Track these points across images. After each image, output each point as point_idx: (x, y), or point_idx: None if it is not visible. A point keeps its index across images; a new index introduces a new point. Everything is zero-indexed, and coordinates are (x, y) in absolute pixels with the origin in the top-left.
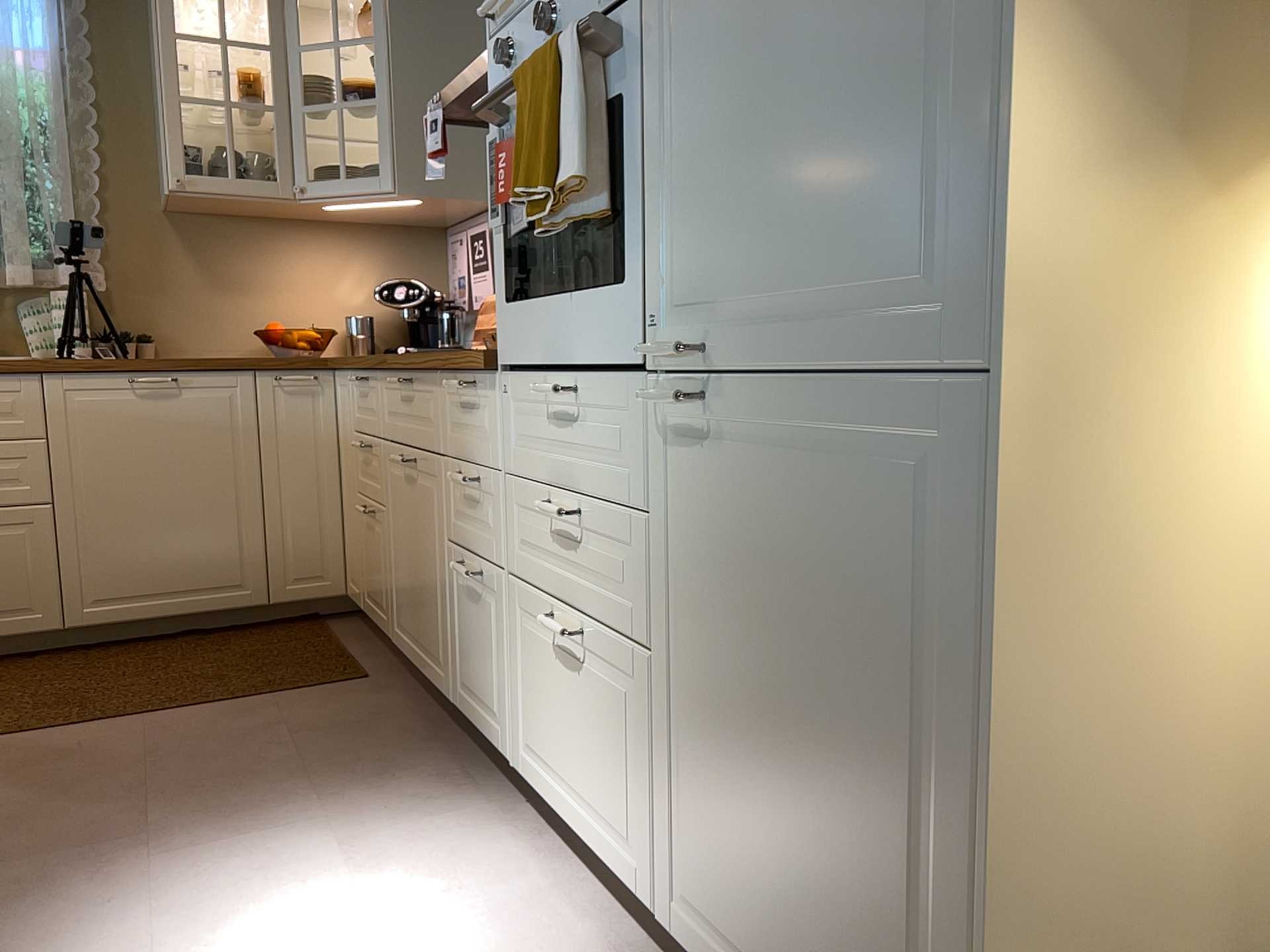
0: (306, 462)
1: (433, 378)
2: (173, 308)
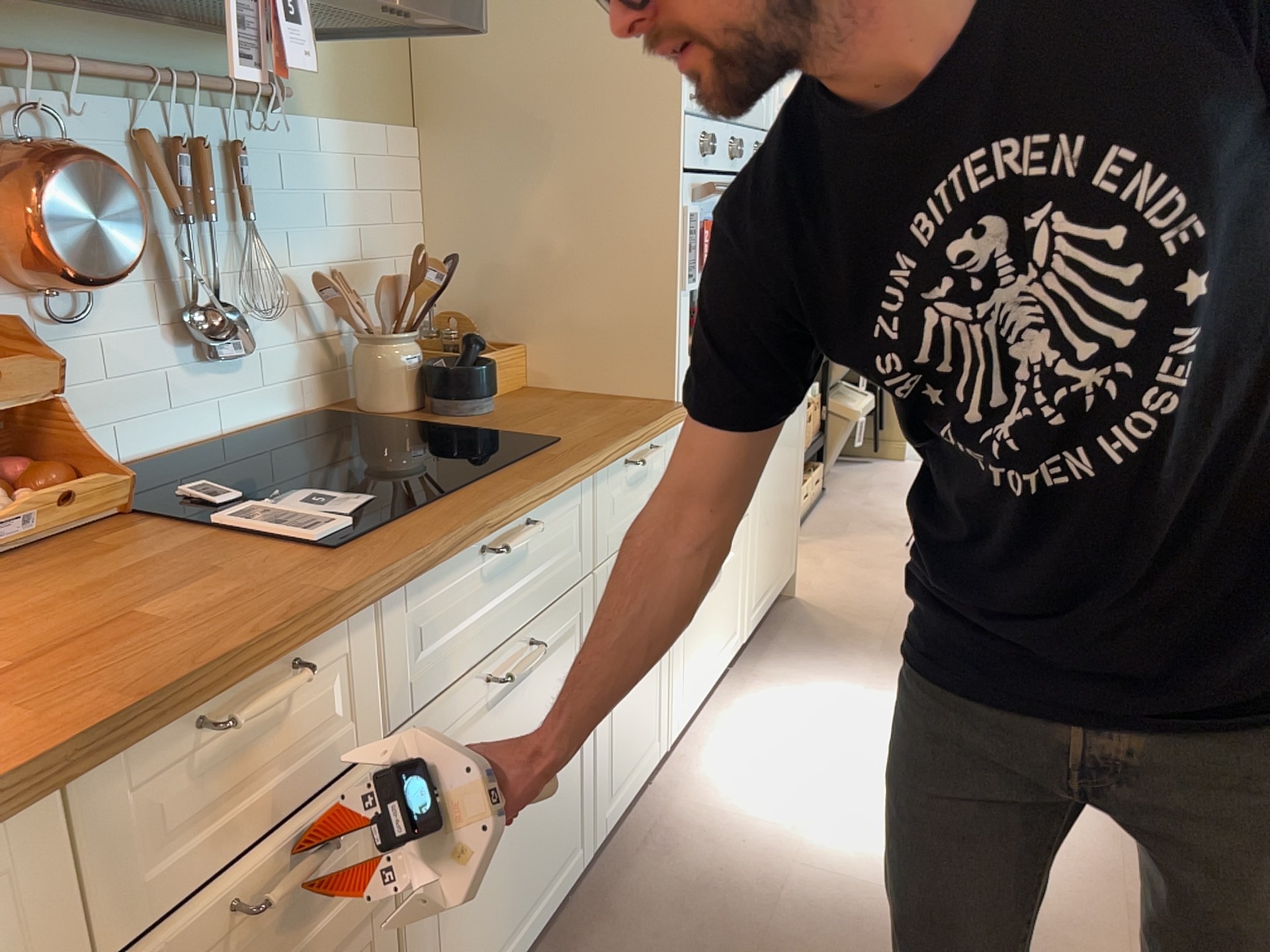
0: None
1: (586, 483)
2: None
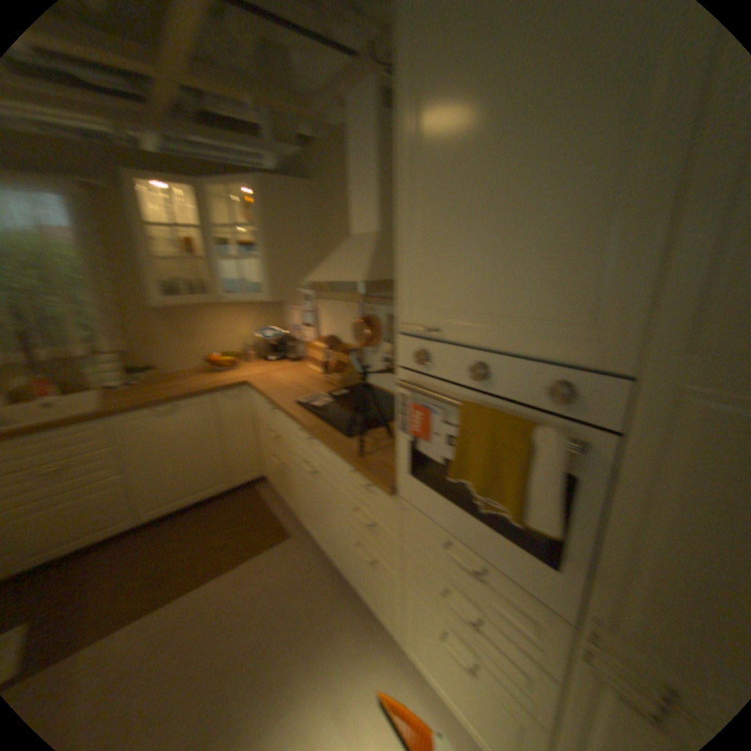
0: (236, 427)
1: (330, 453)
2: (154, 350)
